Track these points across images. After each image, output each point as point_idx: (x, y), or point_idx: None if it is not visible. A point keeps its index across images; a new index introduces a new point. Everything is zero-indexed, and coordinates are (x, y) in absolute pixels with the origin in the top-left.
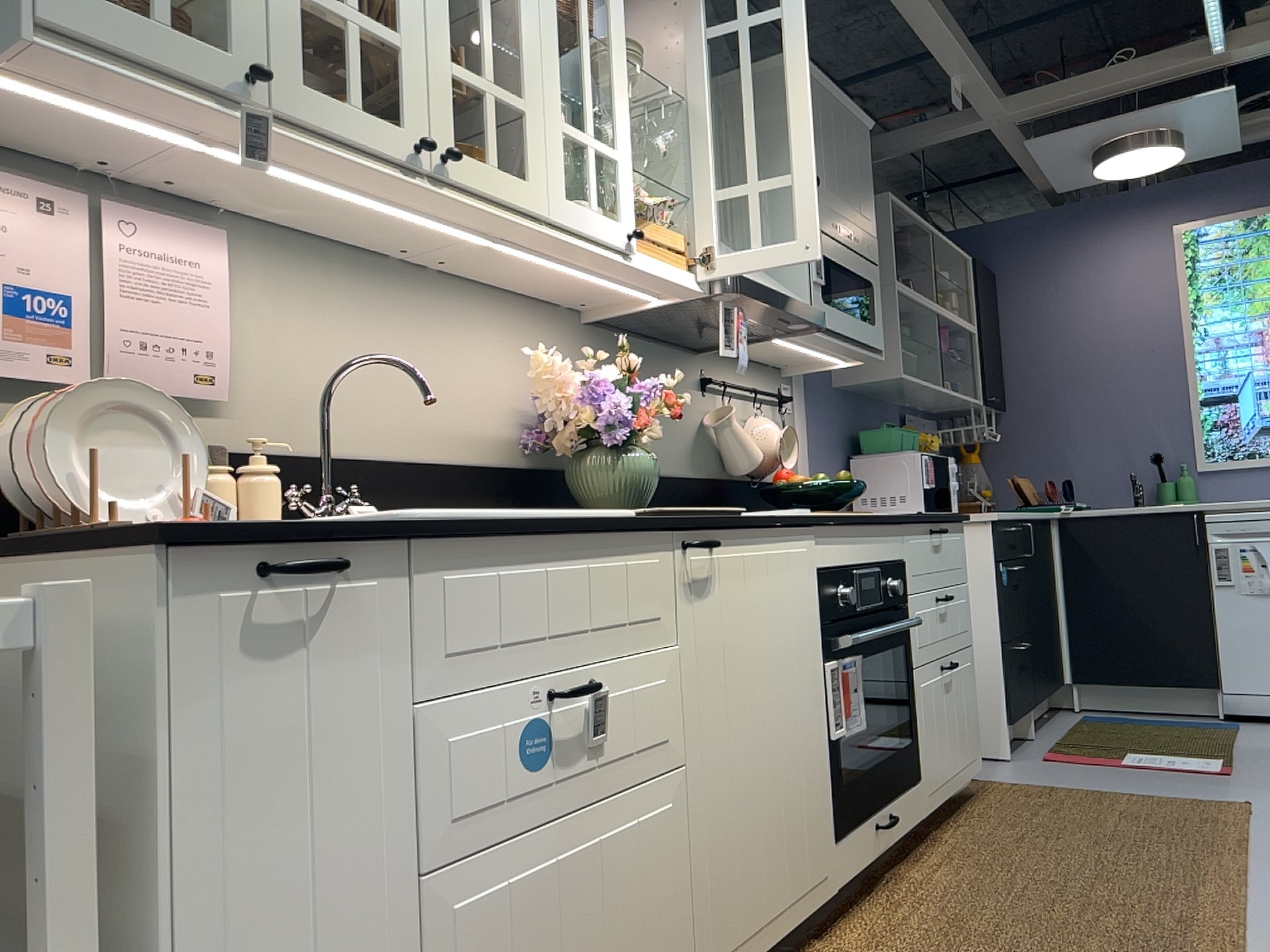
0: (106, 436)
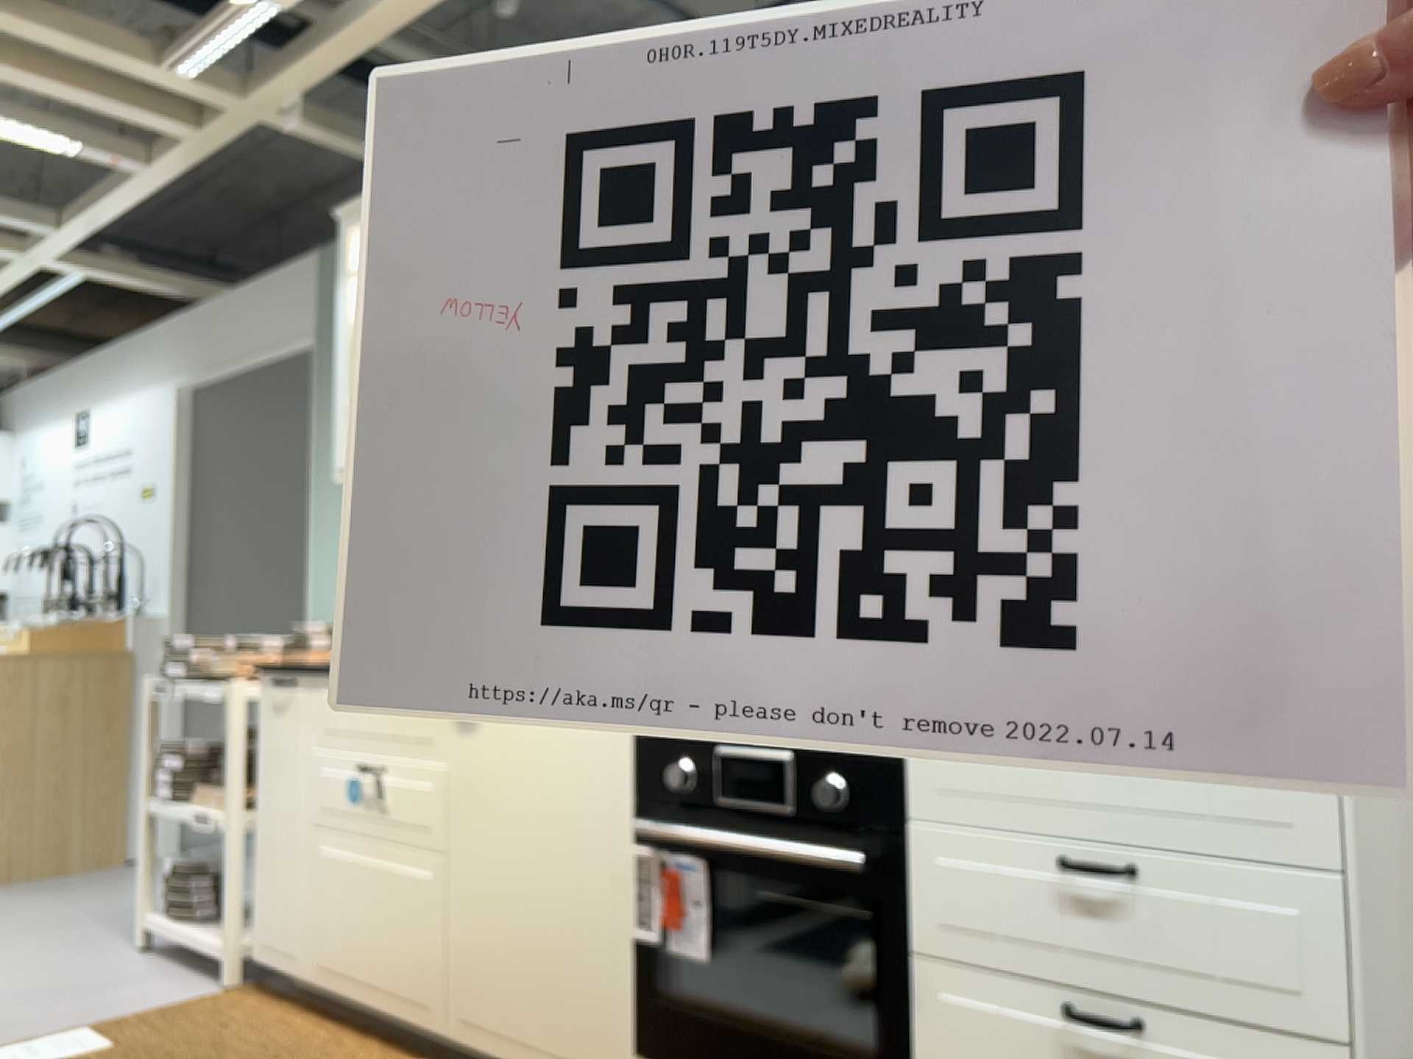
0: None
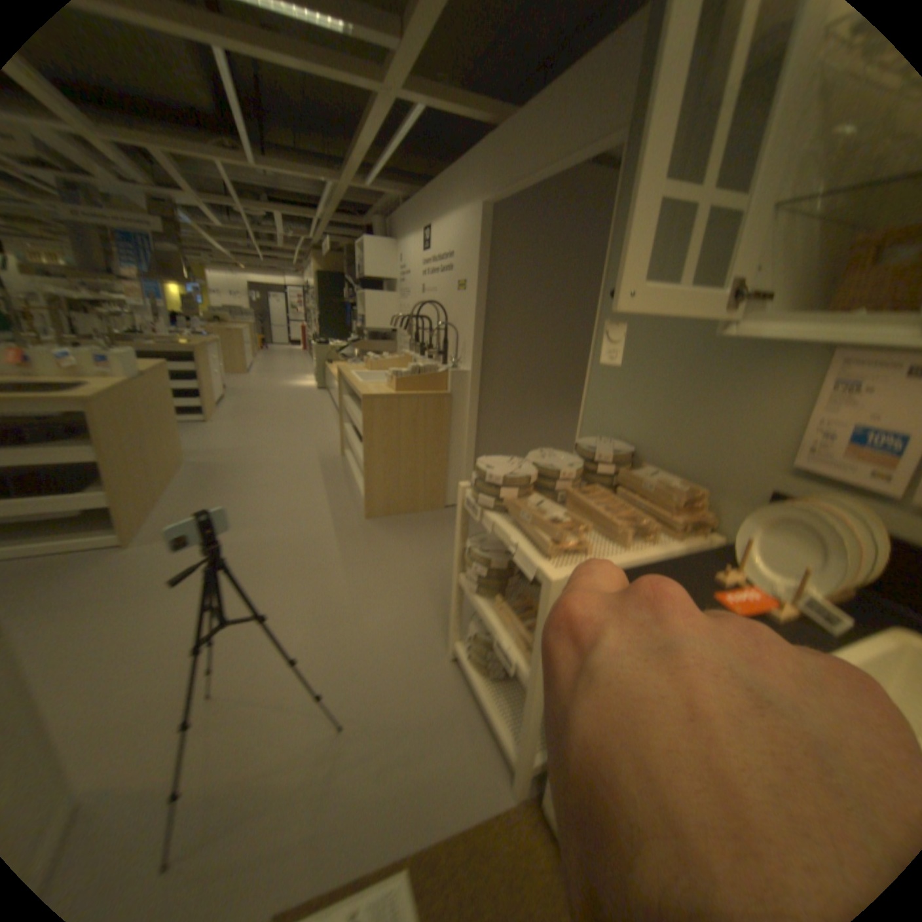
0: (797, 536)
